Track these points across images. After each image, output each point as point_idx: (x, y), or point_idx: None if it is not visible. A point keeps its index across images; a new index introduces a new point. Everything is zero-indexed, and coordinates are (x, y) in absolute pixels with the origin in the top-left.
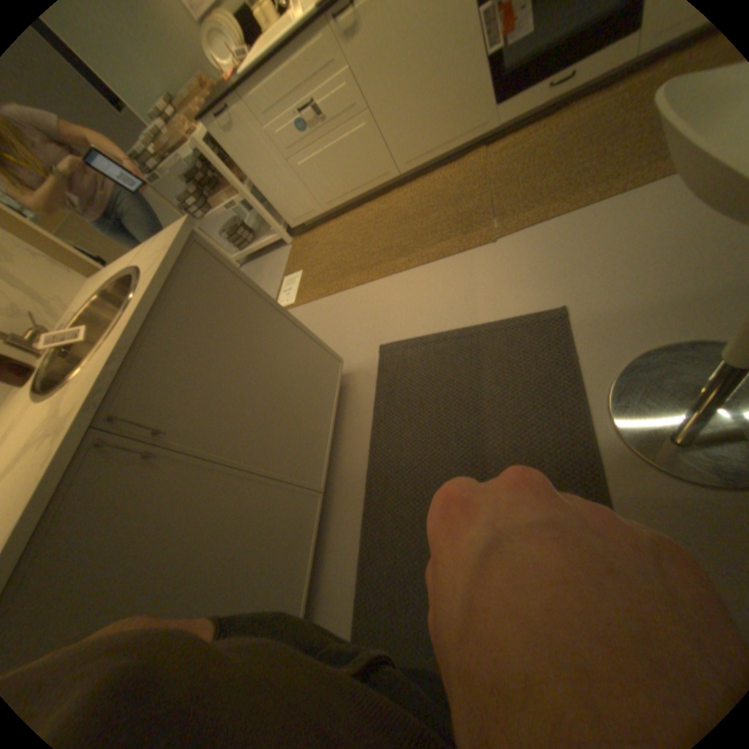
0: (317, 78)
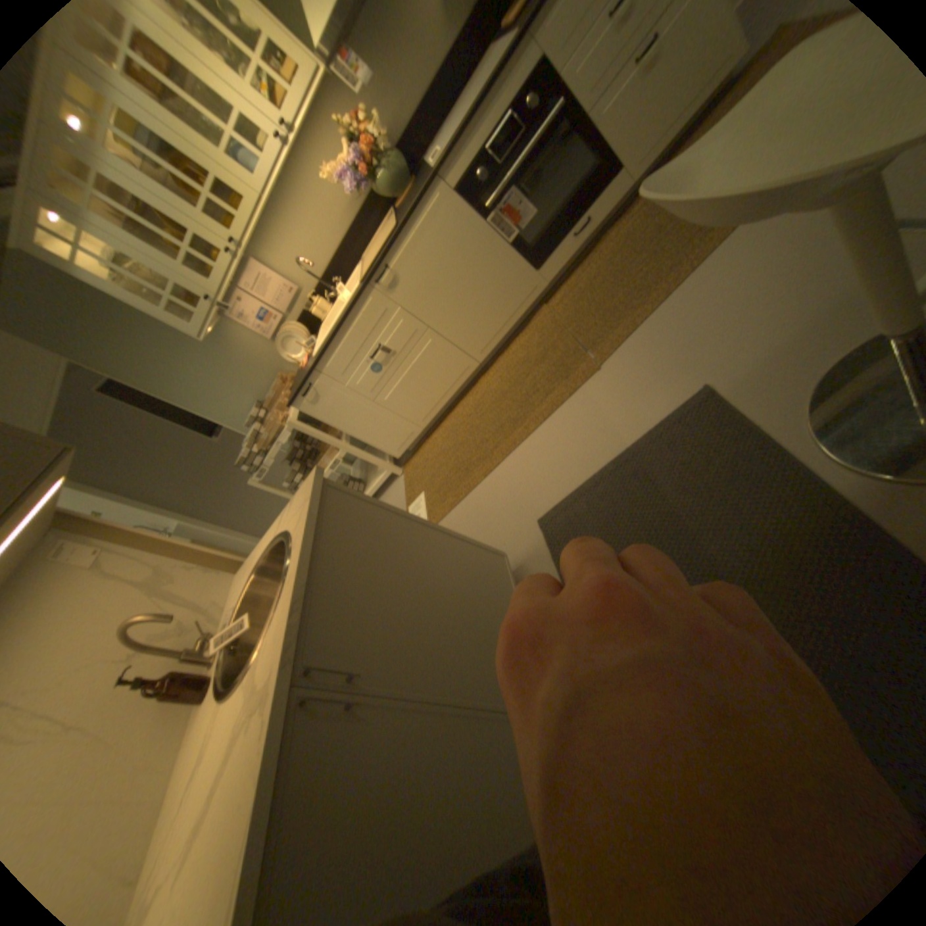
0: (379, 327)
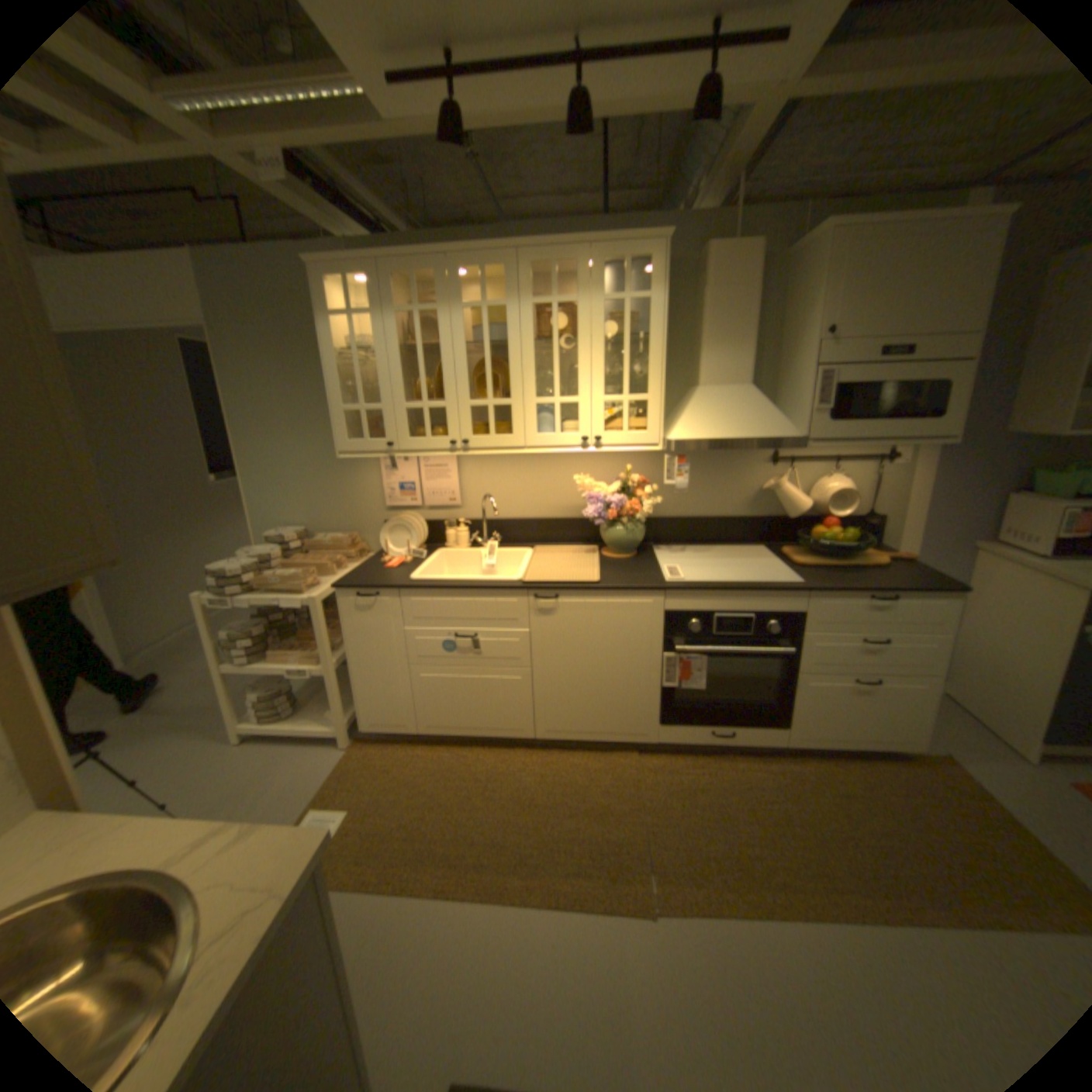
0: (492, 624)
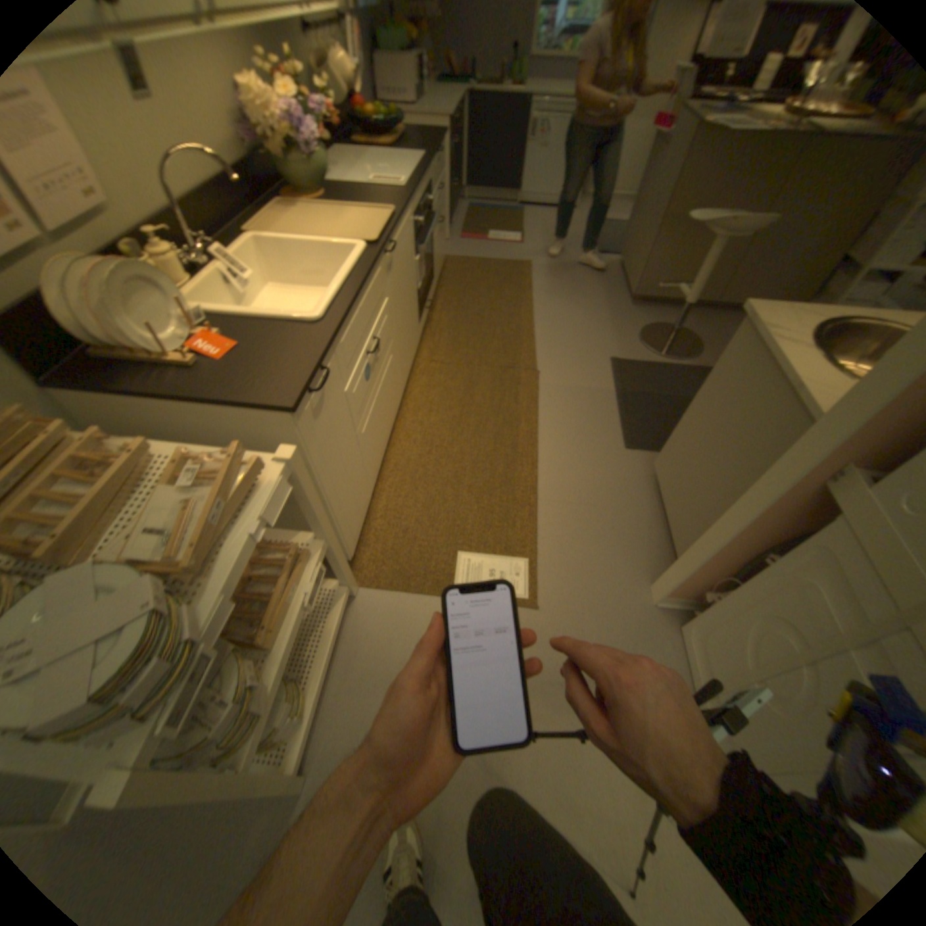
0: (377, 314)
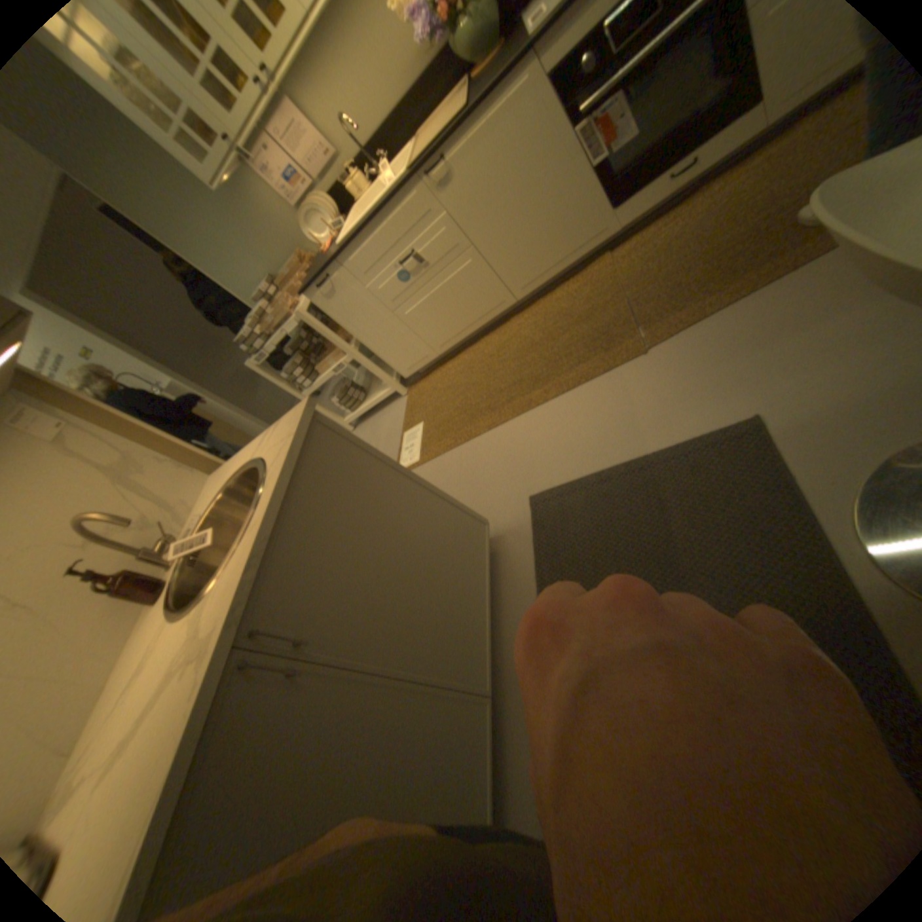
0: (416, 230)
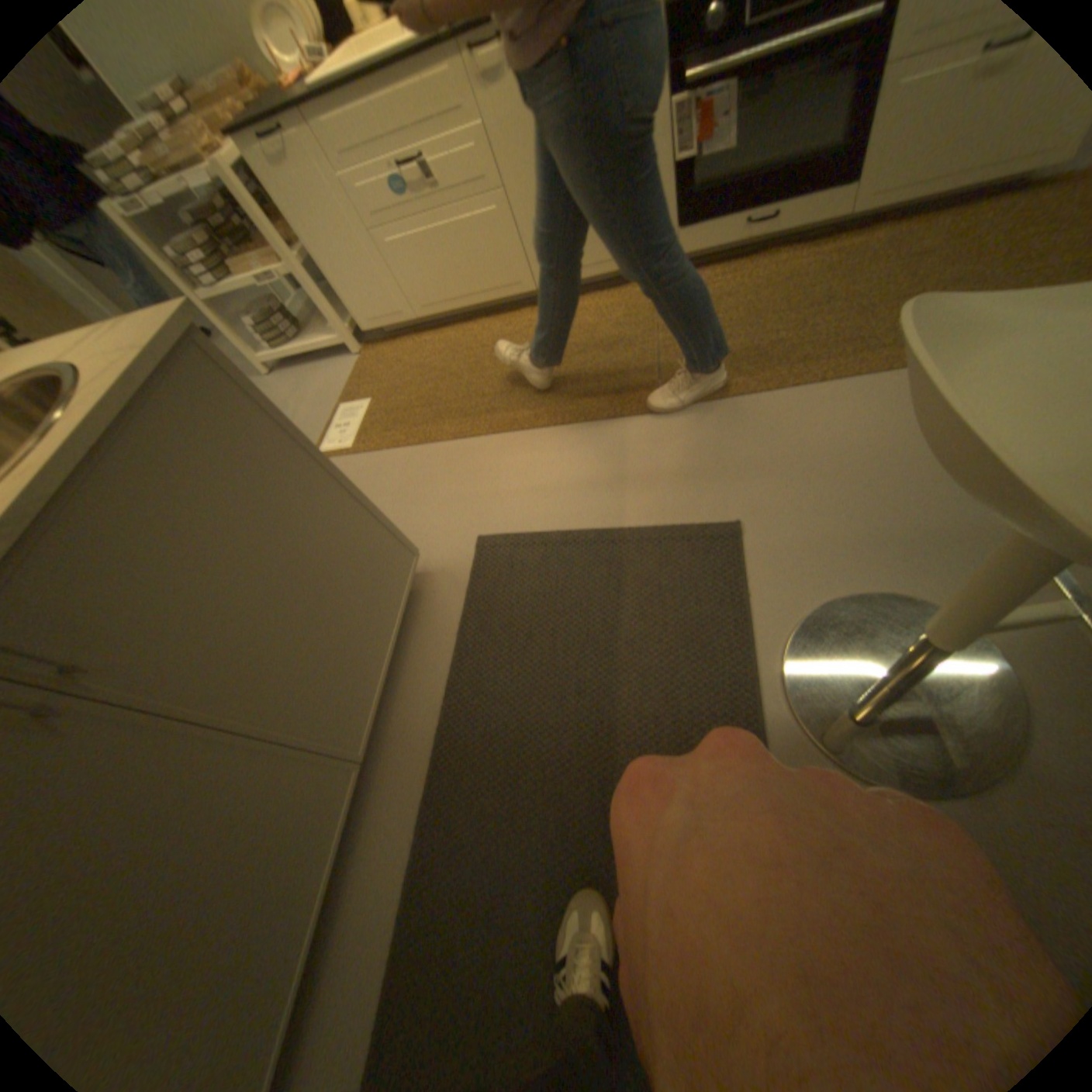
0: (431, 125)
